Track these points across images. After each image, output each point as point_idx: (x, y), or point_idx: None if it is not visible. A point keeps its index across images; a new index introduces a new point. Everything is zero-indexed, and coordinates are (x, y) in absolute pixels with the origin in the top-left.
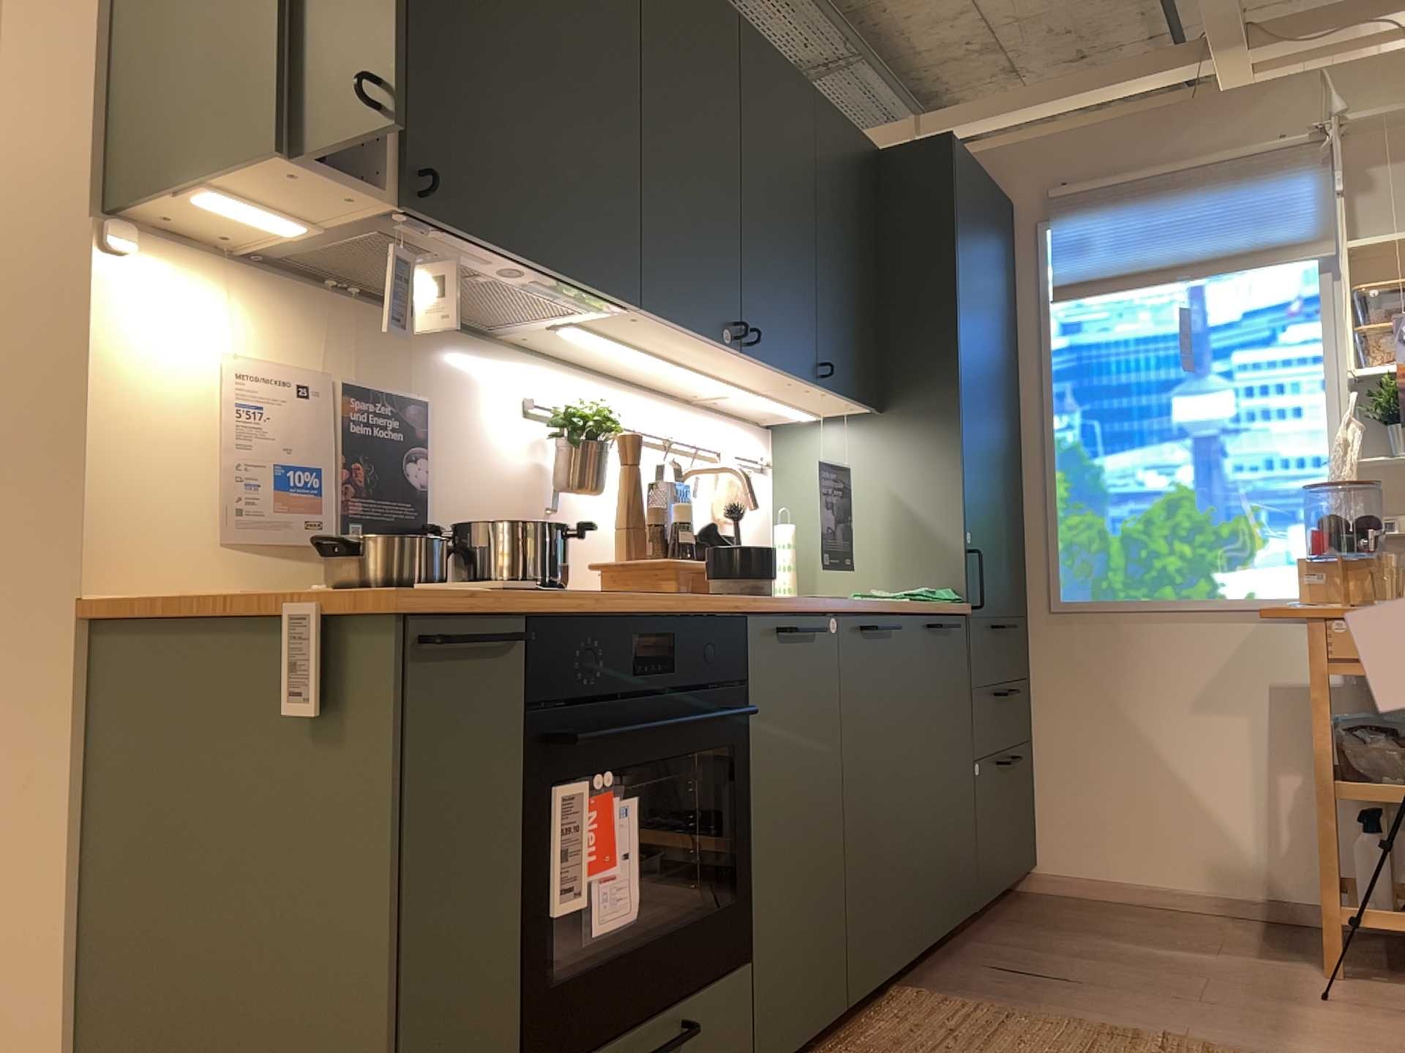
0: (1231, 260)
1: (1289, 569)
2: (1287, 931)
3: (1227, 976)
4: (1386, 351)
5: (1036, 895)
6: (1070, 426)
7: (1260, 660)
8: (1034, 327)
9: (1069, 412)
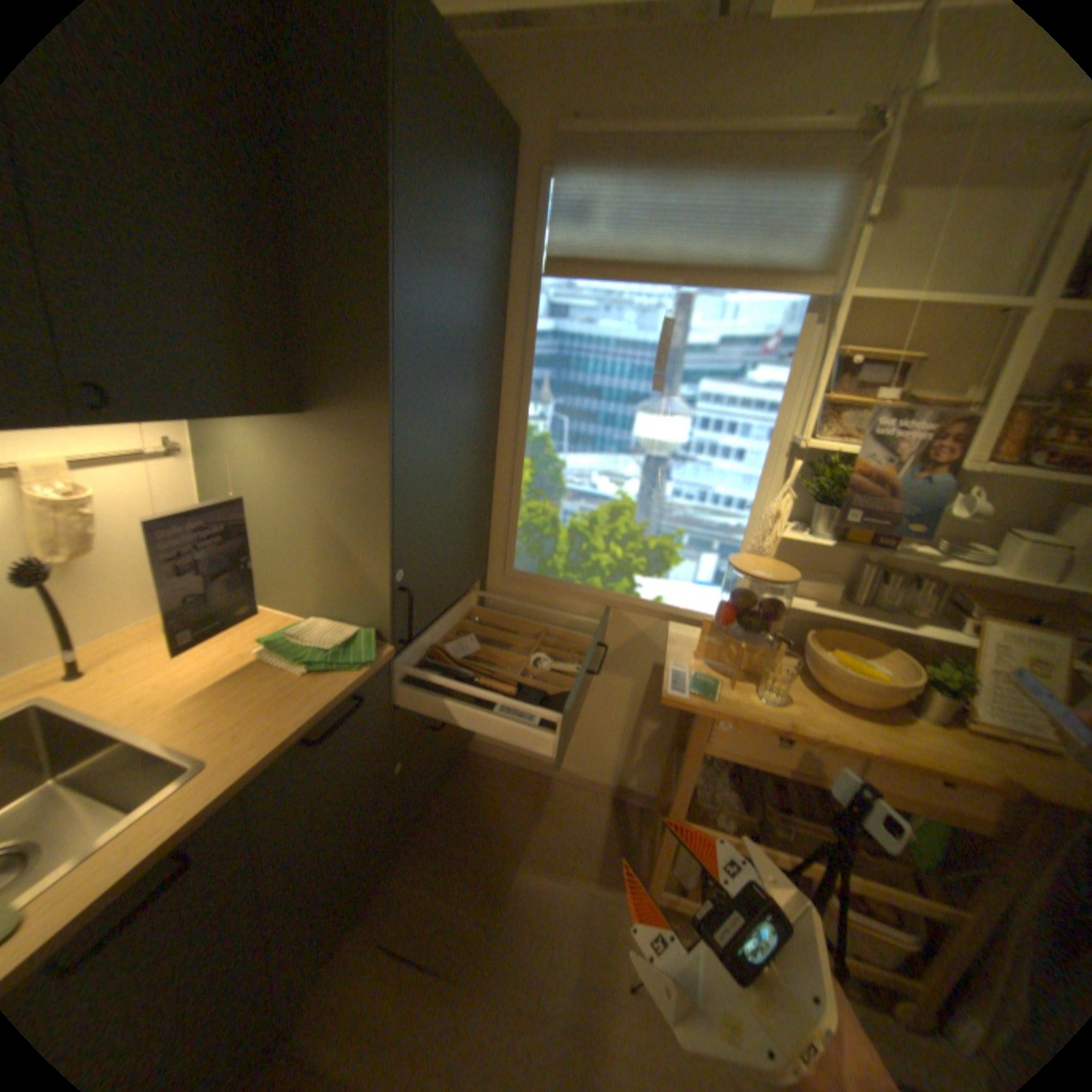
0: (731, 274)
1: (694, 587)
2: (624, 820)
3: (569, 936)
4: (848, 426)
5: (470, 757)
6: (543, 417)
7: (653, 647)
8: (525, 301)
9: (544, 402)
